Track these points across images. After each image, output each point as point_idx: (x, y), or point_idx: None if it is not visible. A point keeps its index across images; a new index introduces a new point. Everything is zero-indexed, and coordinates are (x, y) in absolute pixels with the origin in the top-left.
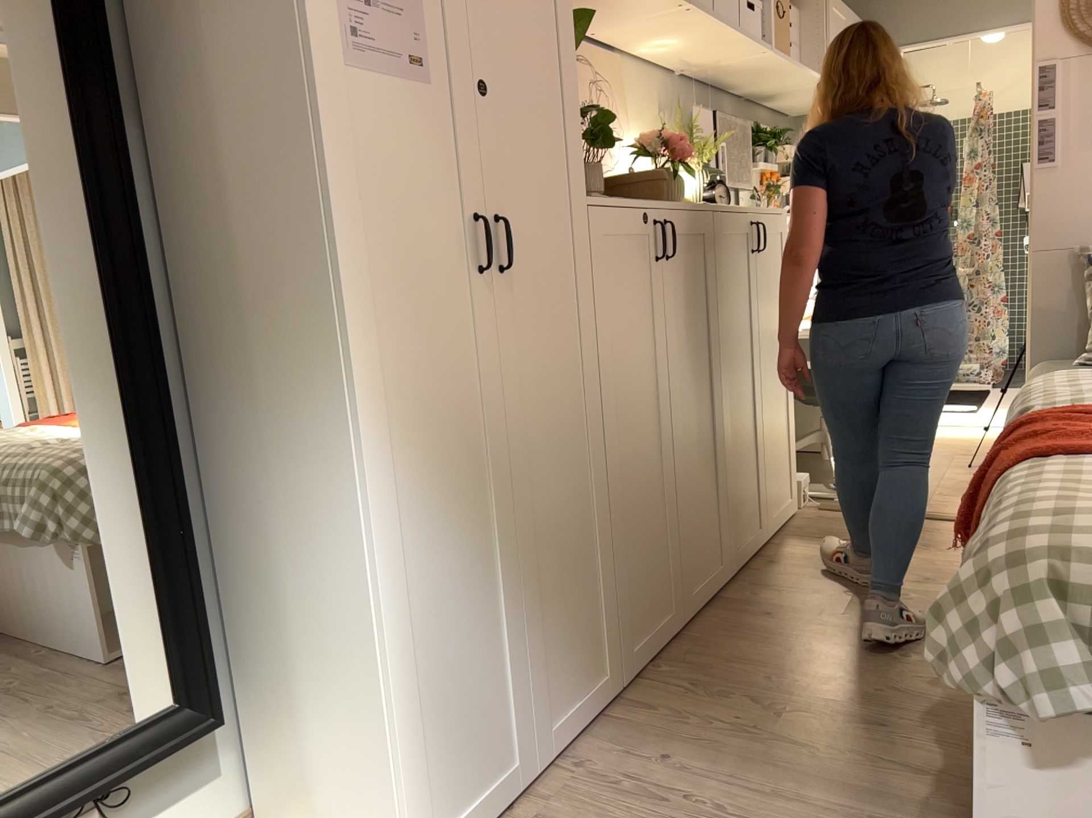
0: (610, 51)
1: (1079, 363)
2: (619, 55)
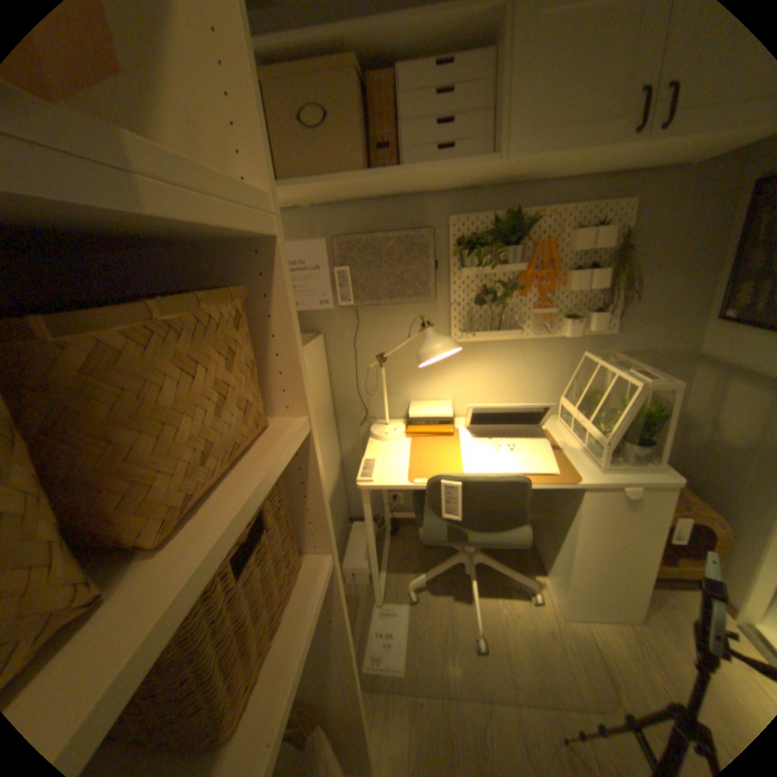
0: None
1: None
2: None
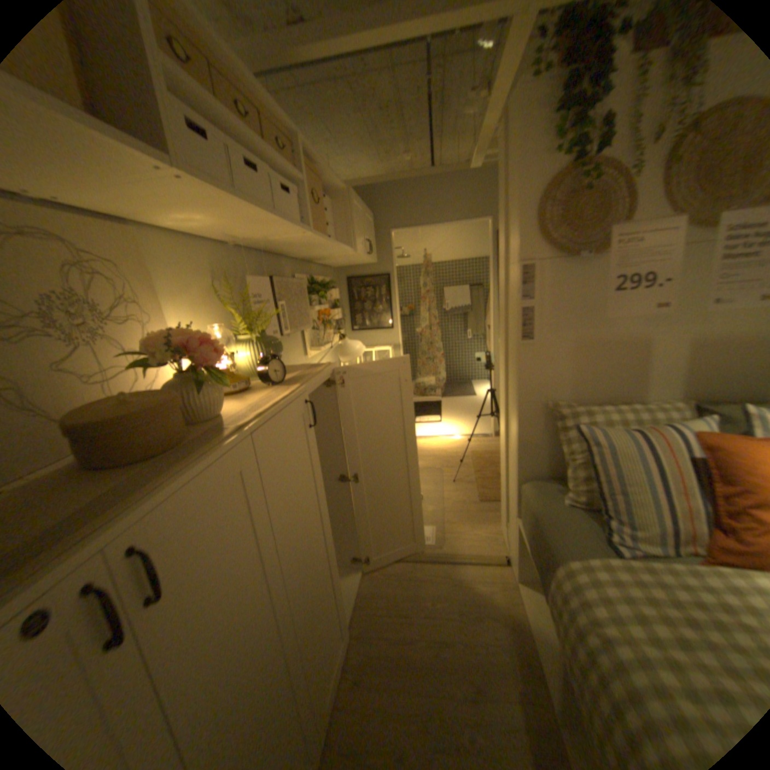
0: (119, 218)
1: (565, 499)
2: (138, 224)
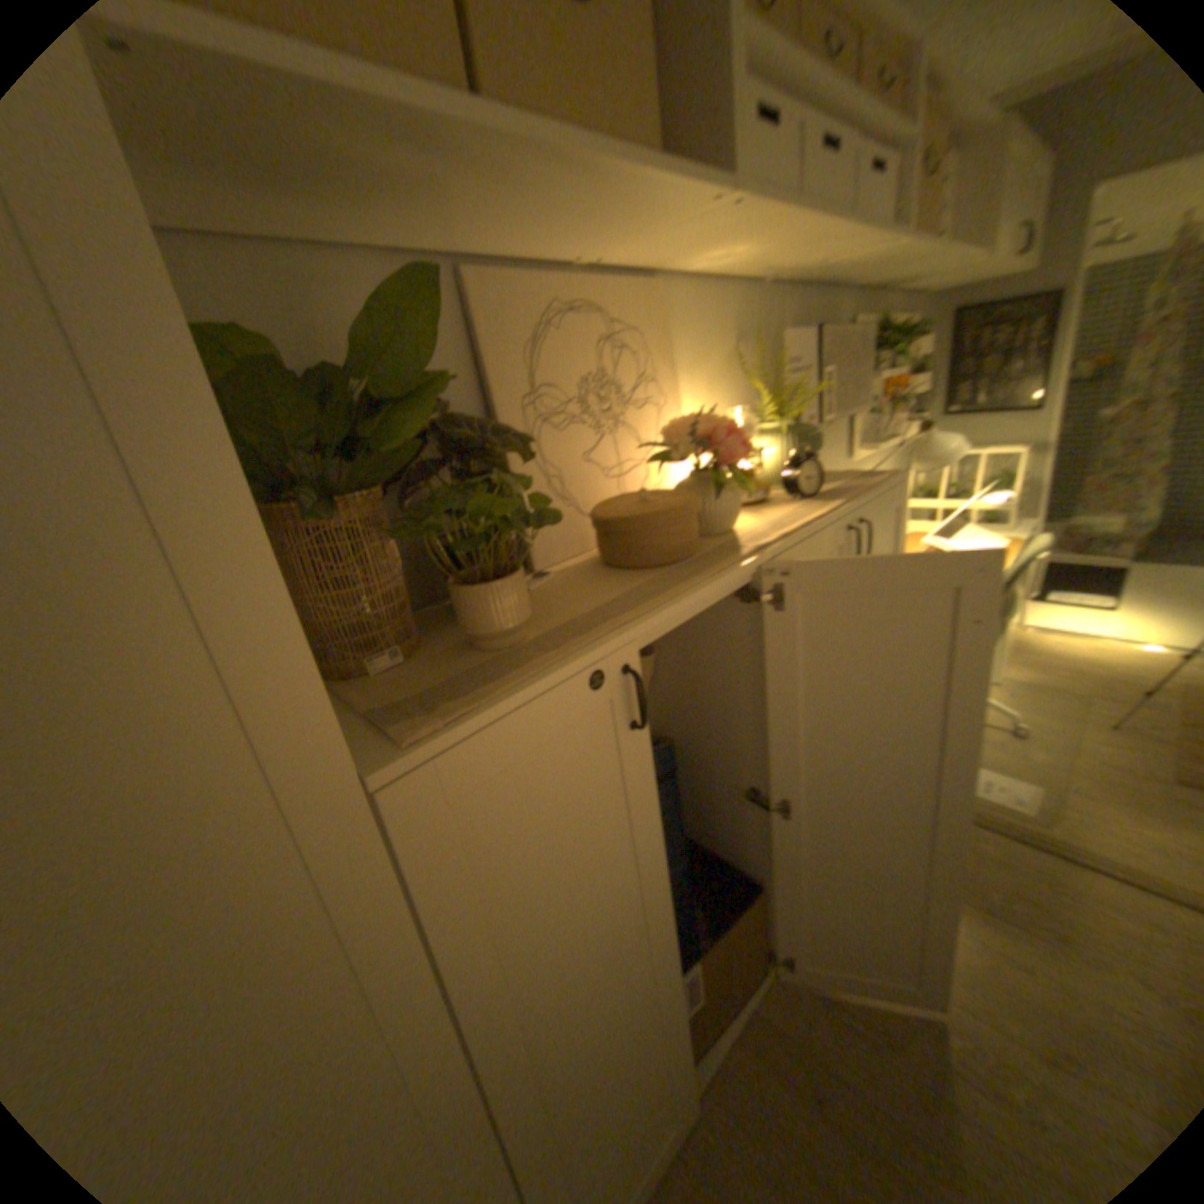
0: (648, 271)
1: None
2: (665, 275)
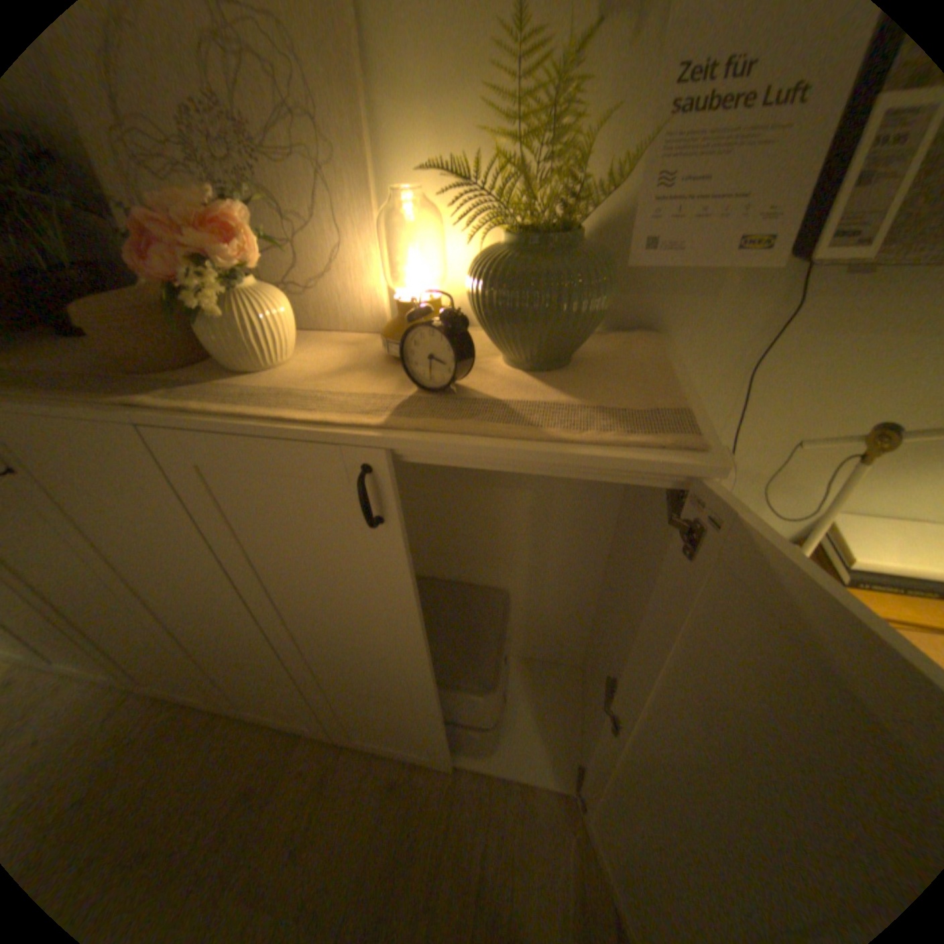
0: None
1: None
2: None
